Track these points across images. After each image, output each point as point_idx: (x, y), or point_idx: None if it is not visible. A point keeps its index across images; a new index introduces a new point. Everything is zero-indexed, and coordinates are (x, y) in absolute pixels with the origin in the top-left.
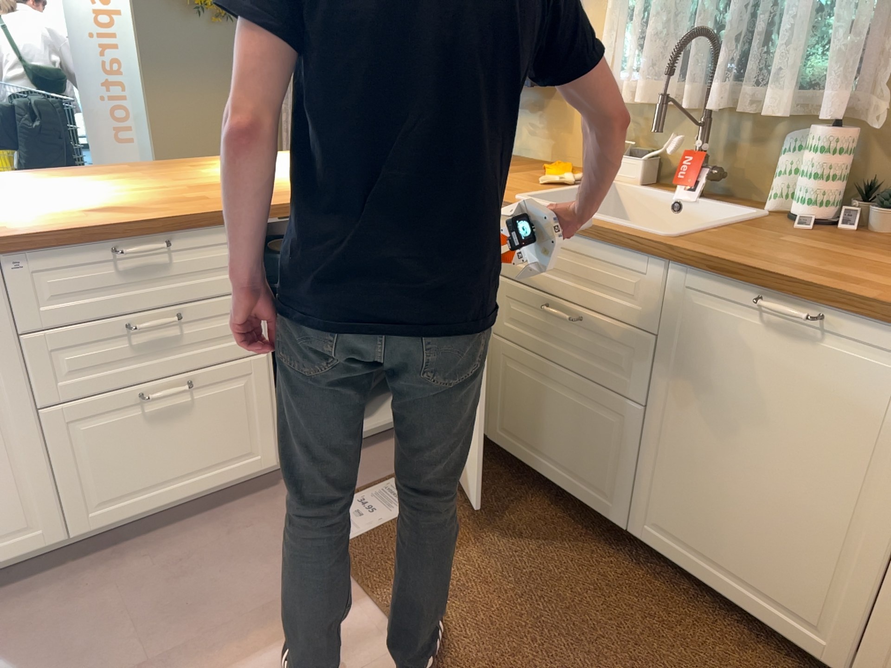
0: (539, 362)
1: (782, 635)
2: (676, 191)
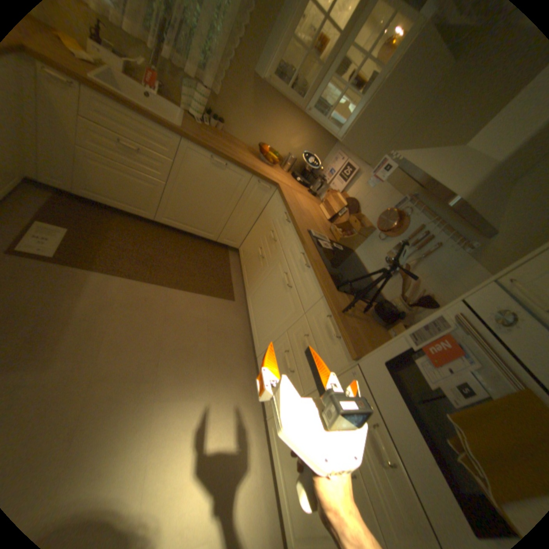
0: (111, 164)
1: (202, 237)
2: (143, 86)
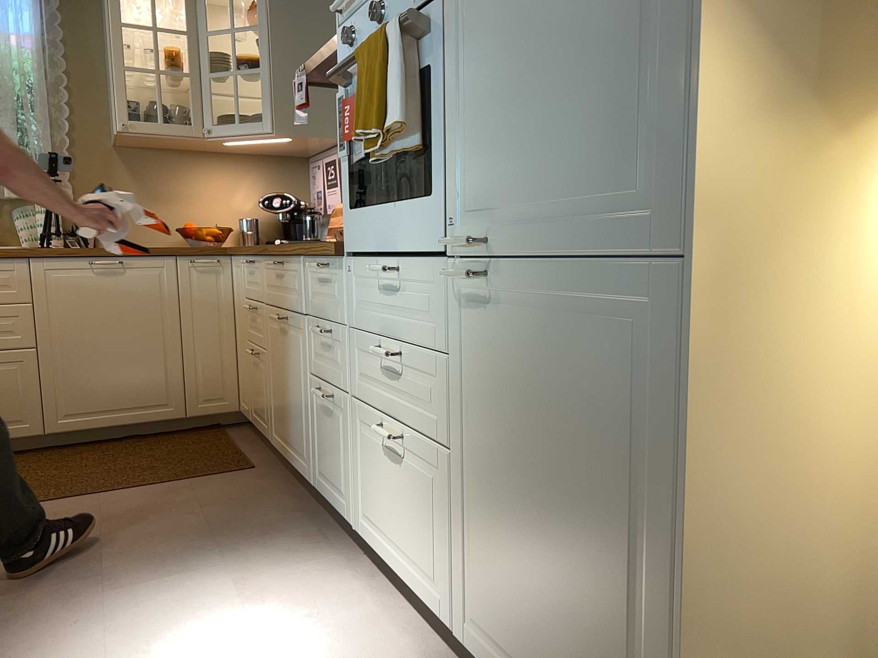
0: None
1: (153, 421)
2: None
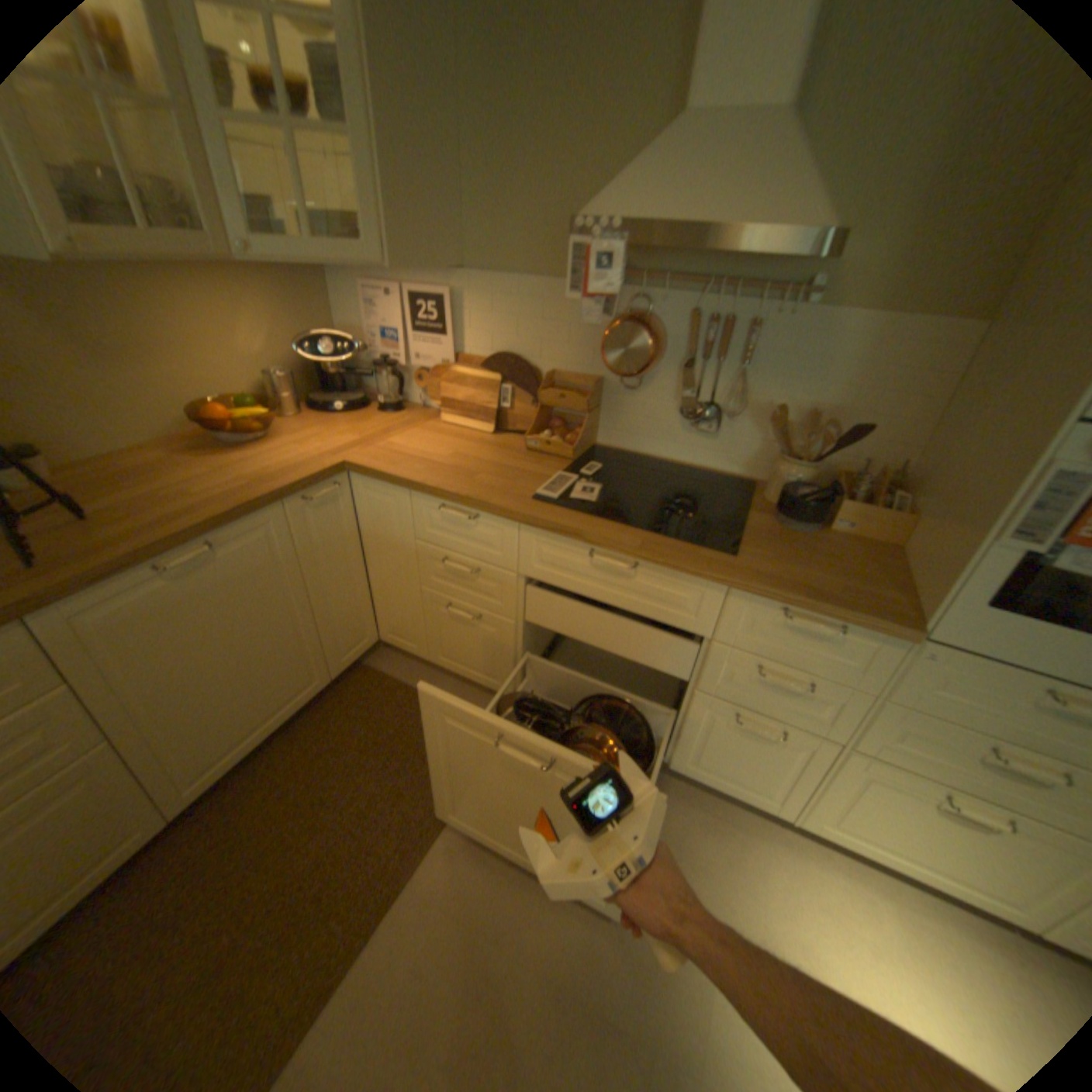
0: None
1: (301, 708)
2: None
